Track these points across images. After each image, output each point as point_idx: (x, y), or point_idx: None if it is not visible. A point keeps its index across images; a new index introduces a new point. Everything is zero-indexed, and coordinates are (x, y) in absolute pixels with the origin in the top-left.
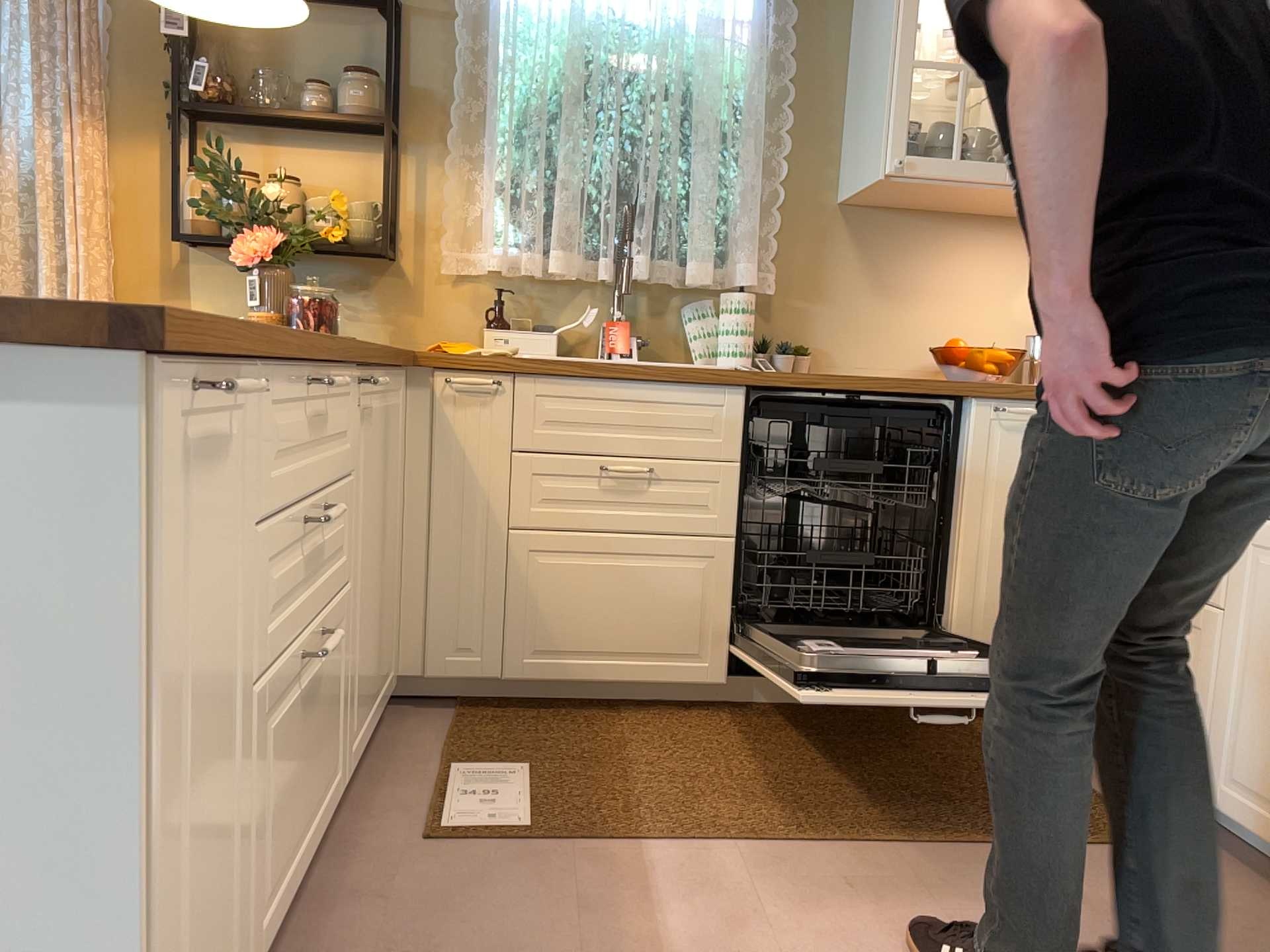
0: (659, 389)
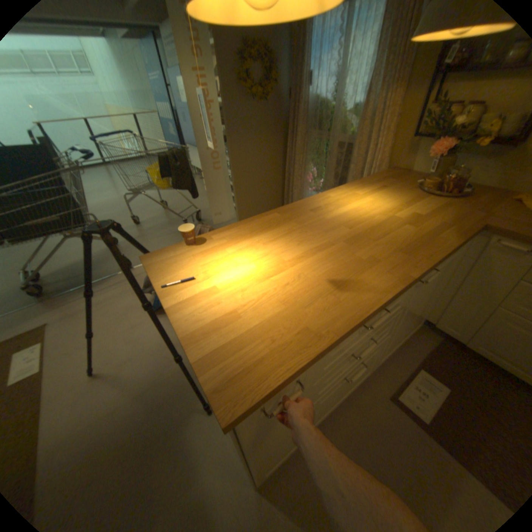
0: None
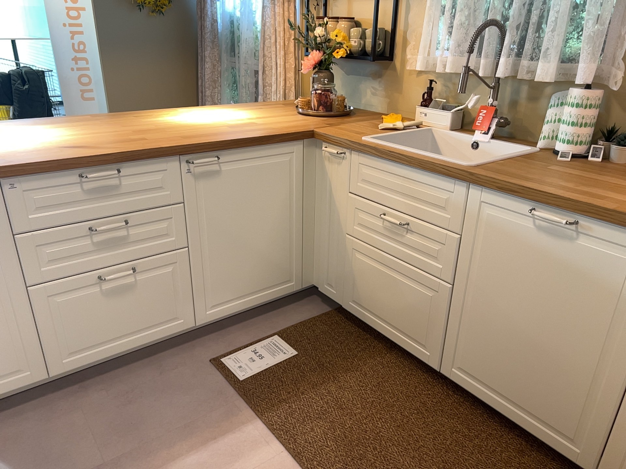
0: (416, 173)
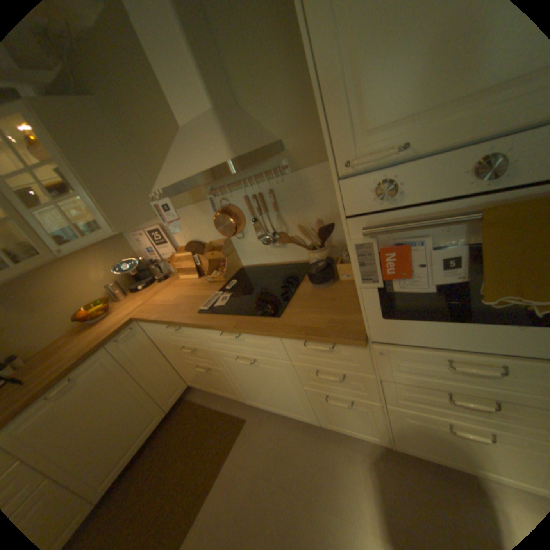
0: None
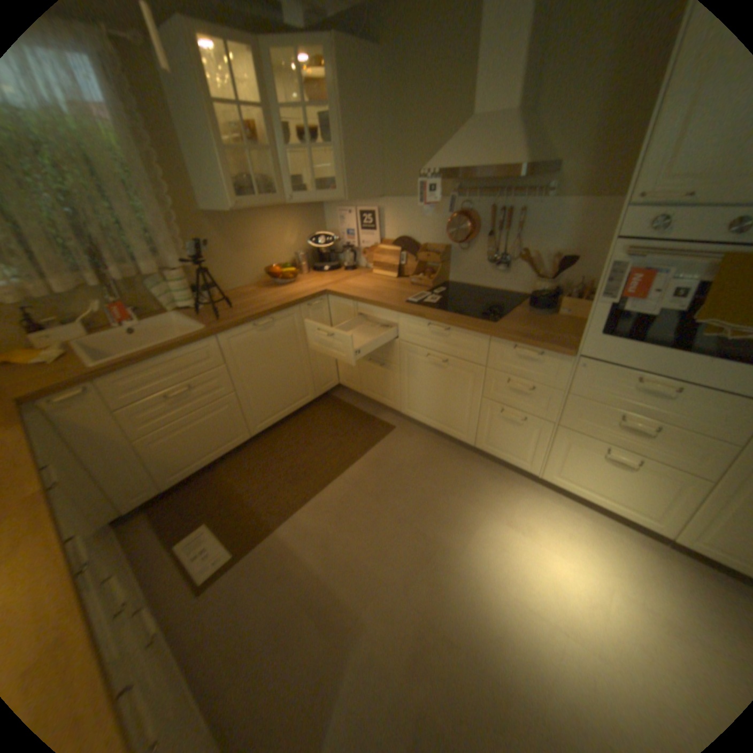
0: (174, 355)
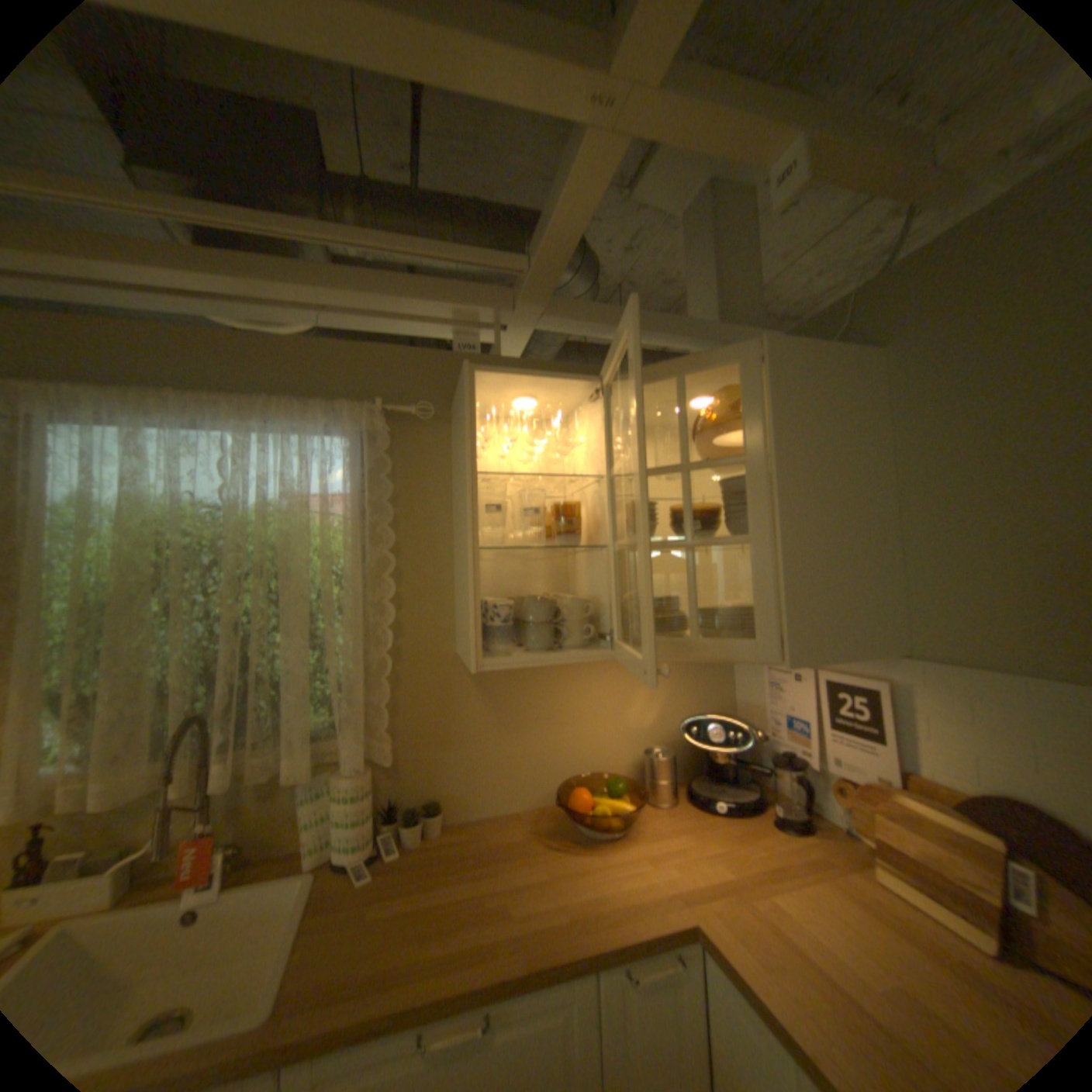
0: None
